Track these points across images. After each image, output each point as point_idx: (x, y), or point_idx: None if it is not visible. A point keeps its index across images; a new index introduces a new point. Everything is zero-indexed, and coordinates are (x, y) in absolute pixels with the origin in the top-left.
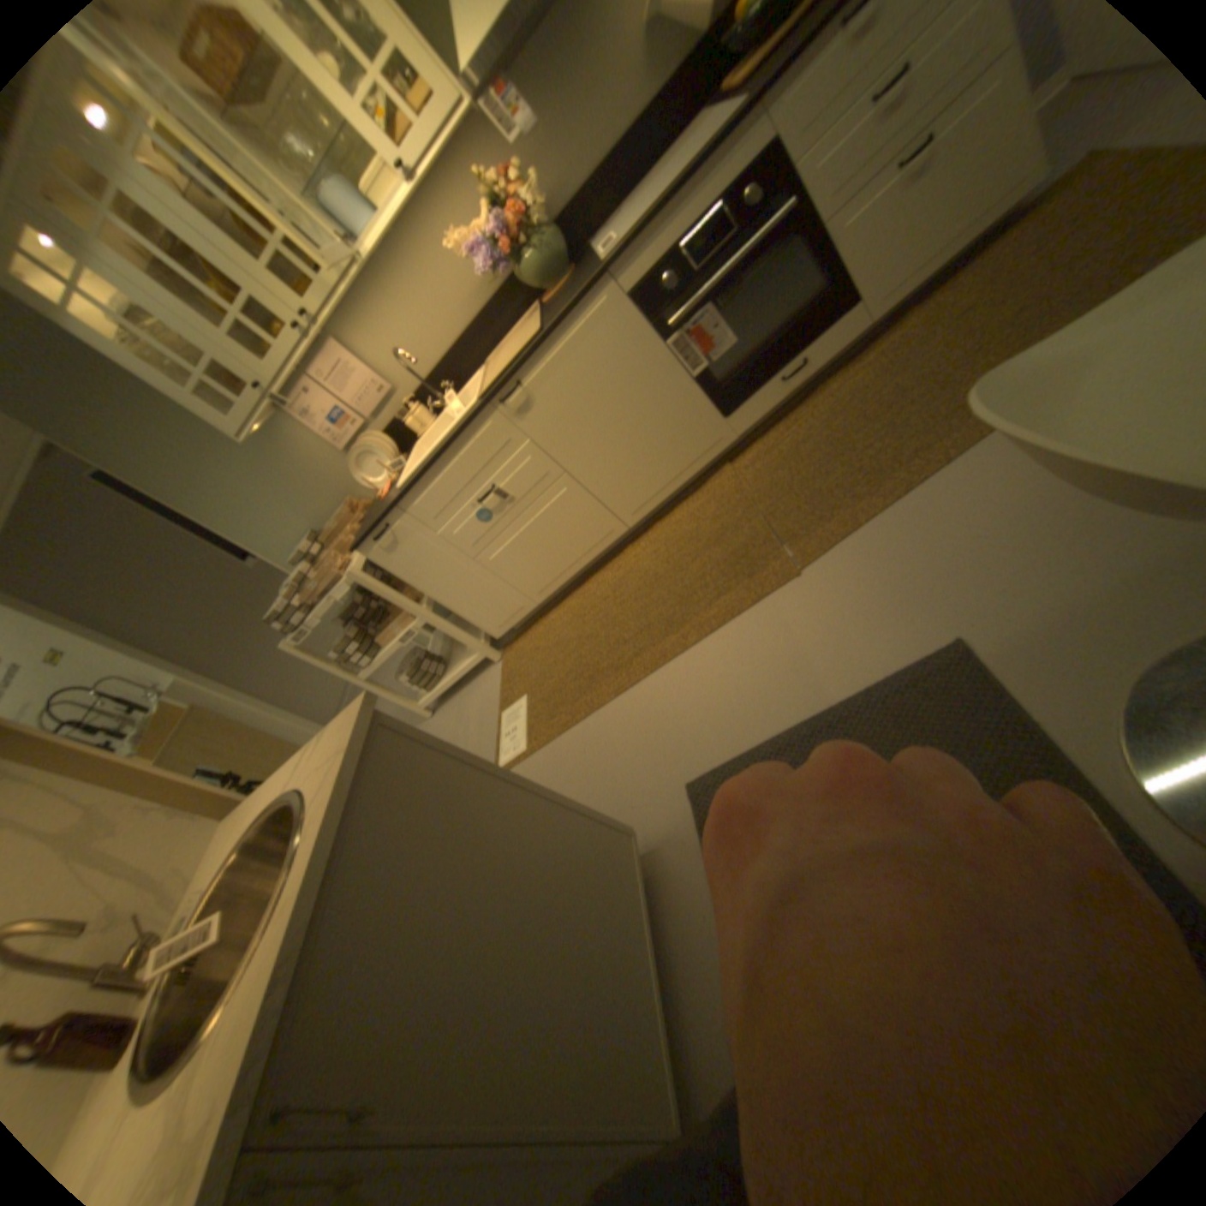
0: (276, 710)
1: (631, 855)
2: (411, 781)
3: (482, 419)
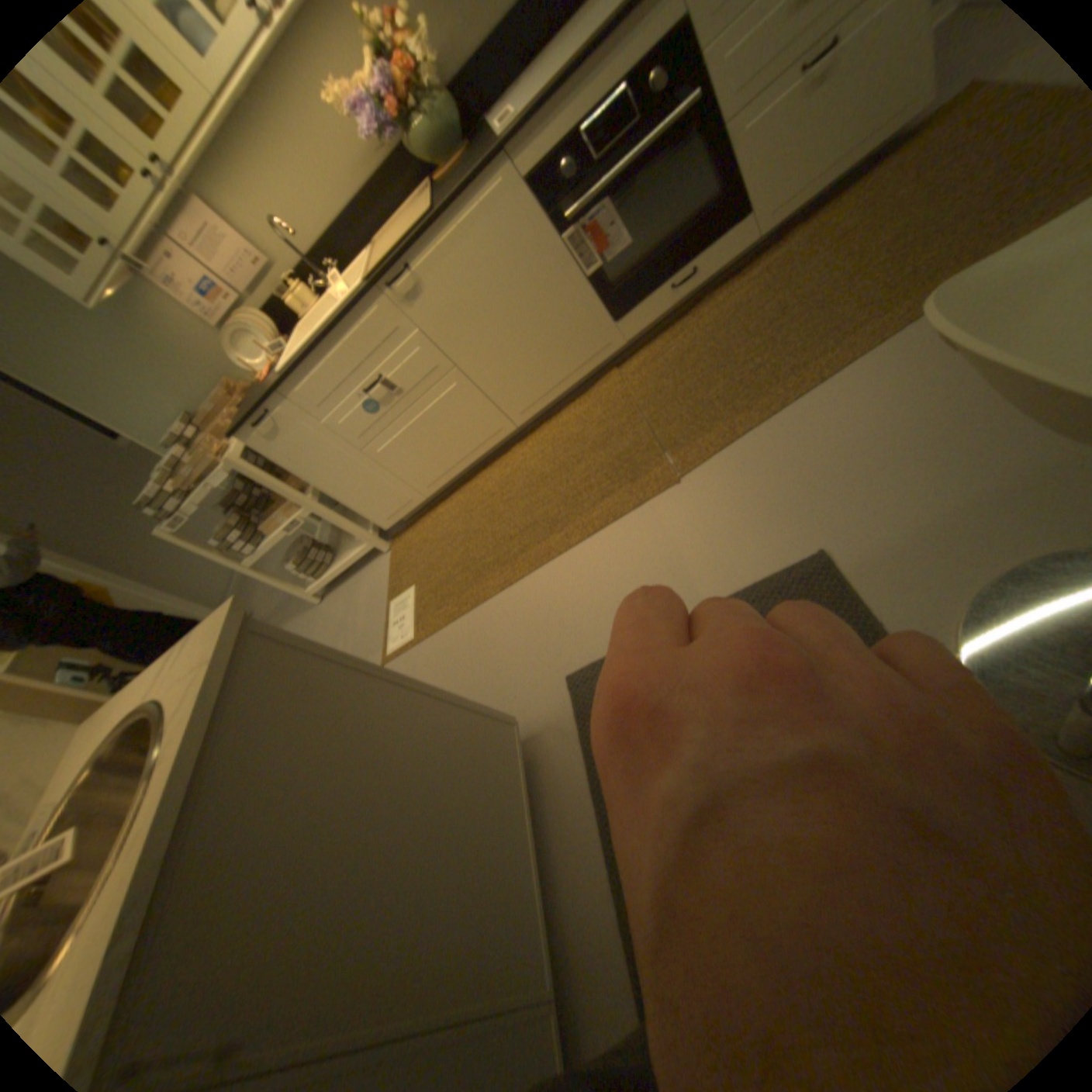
0: (156, 595)
1: (513, 744)
2: (286, 692)
3: (367, 303)
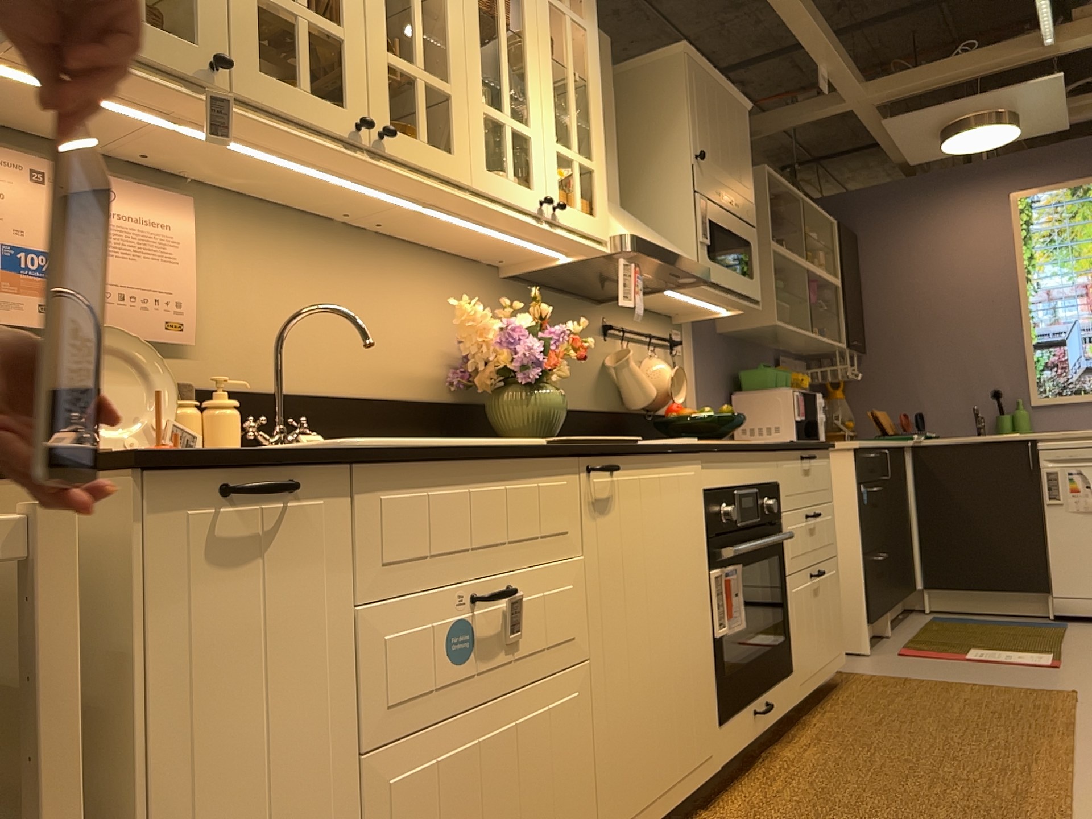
0: None
1: None
2: None
3: (559, 468)
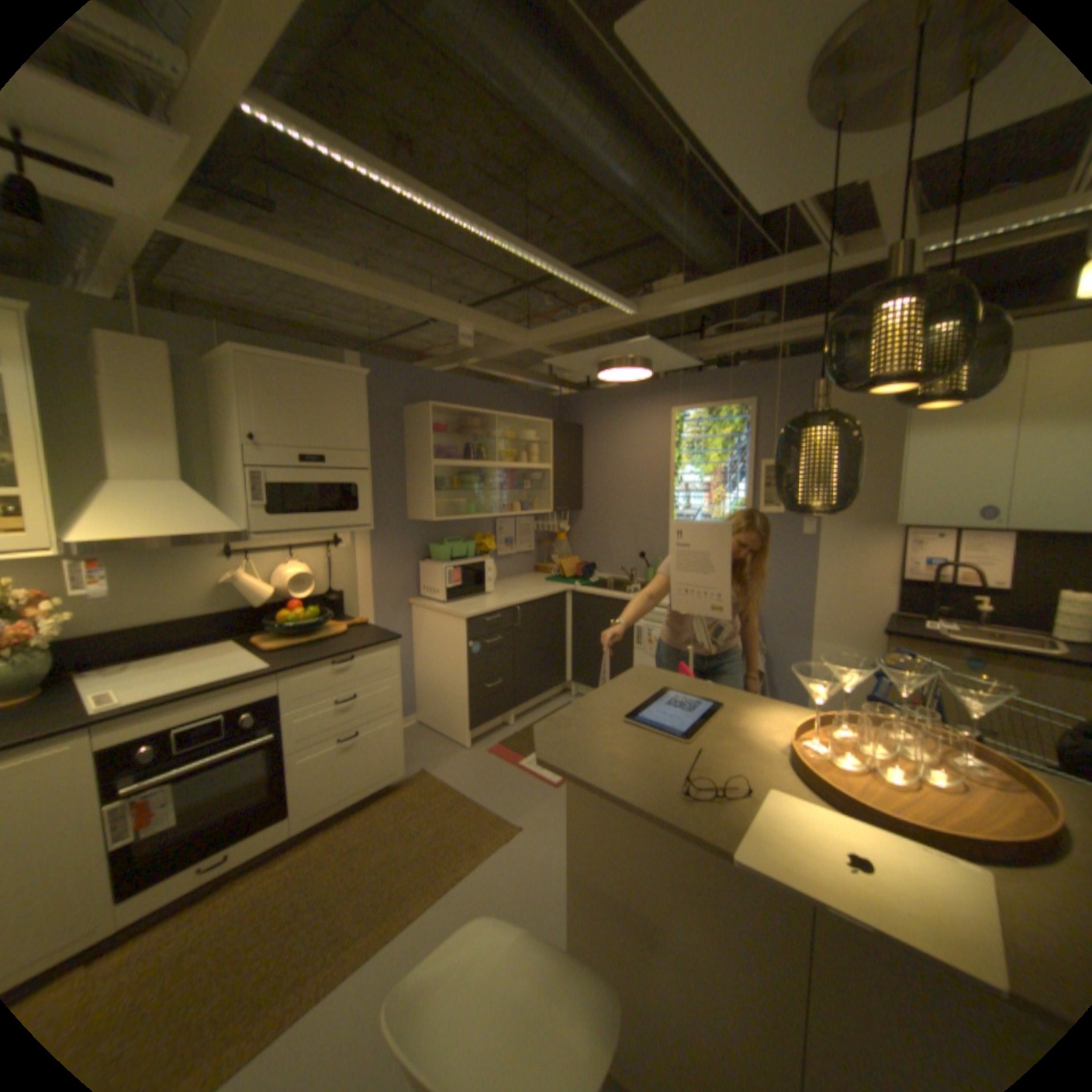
0: None
1: None
2: None
3: None
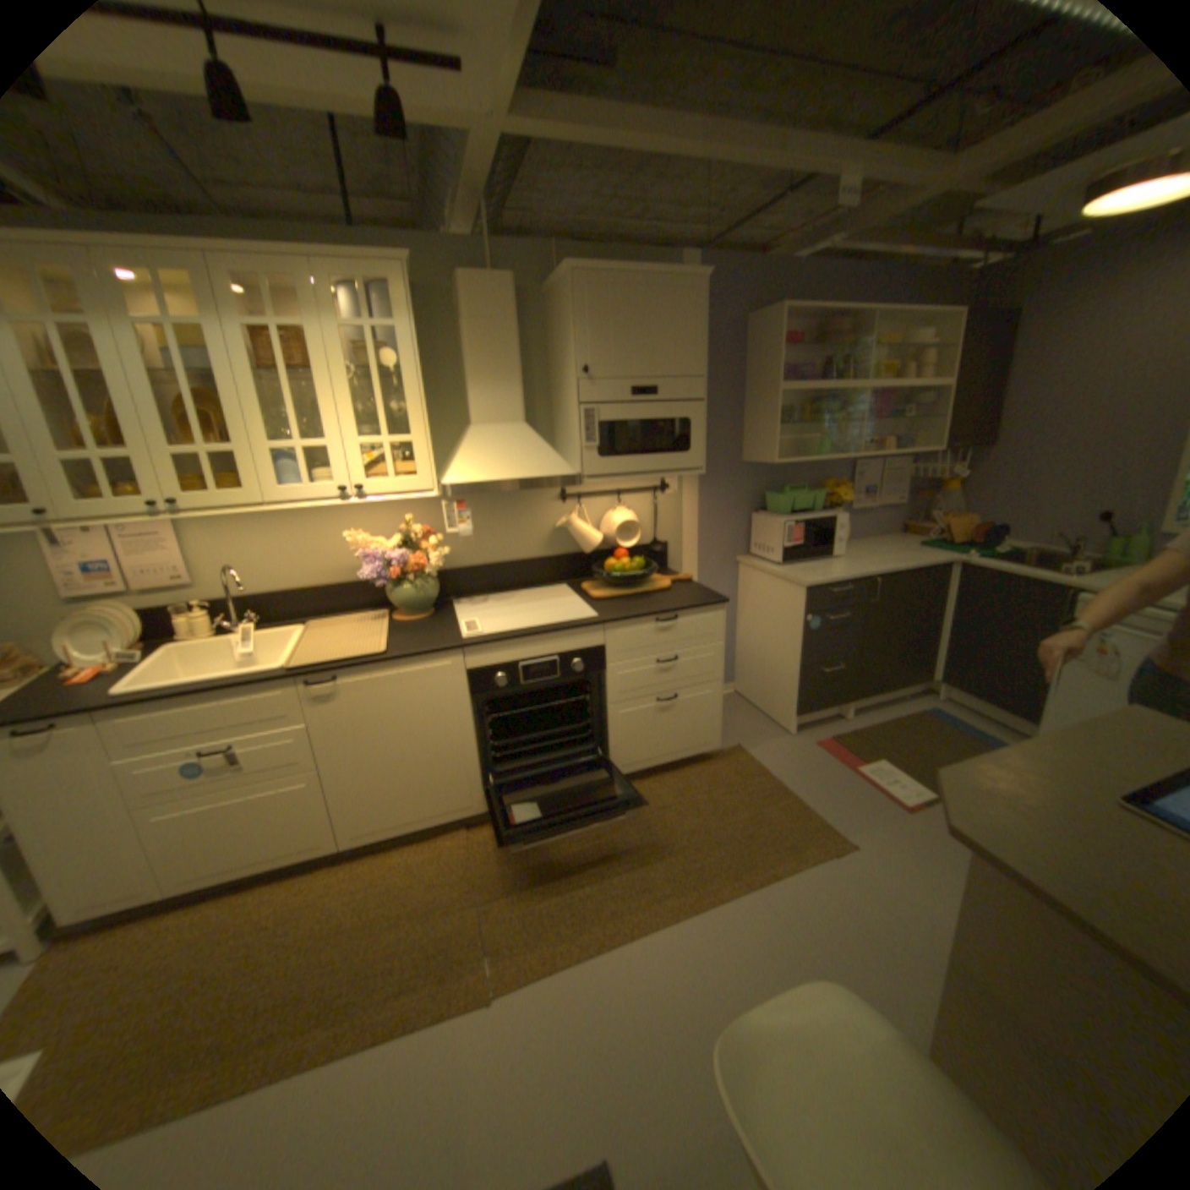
0: None
1: None
2: None
3: (274, 686)
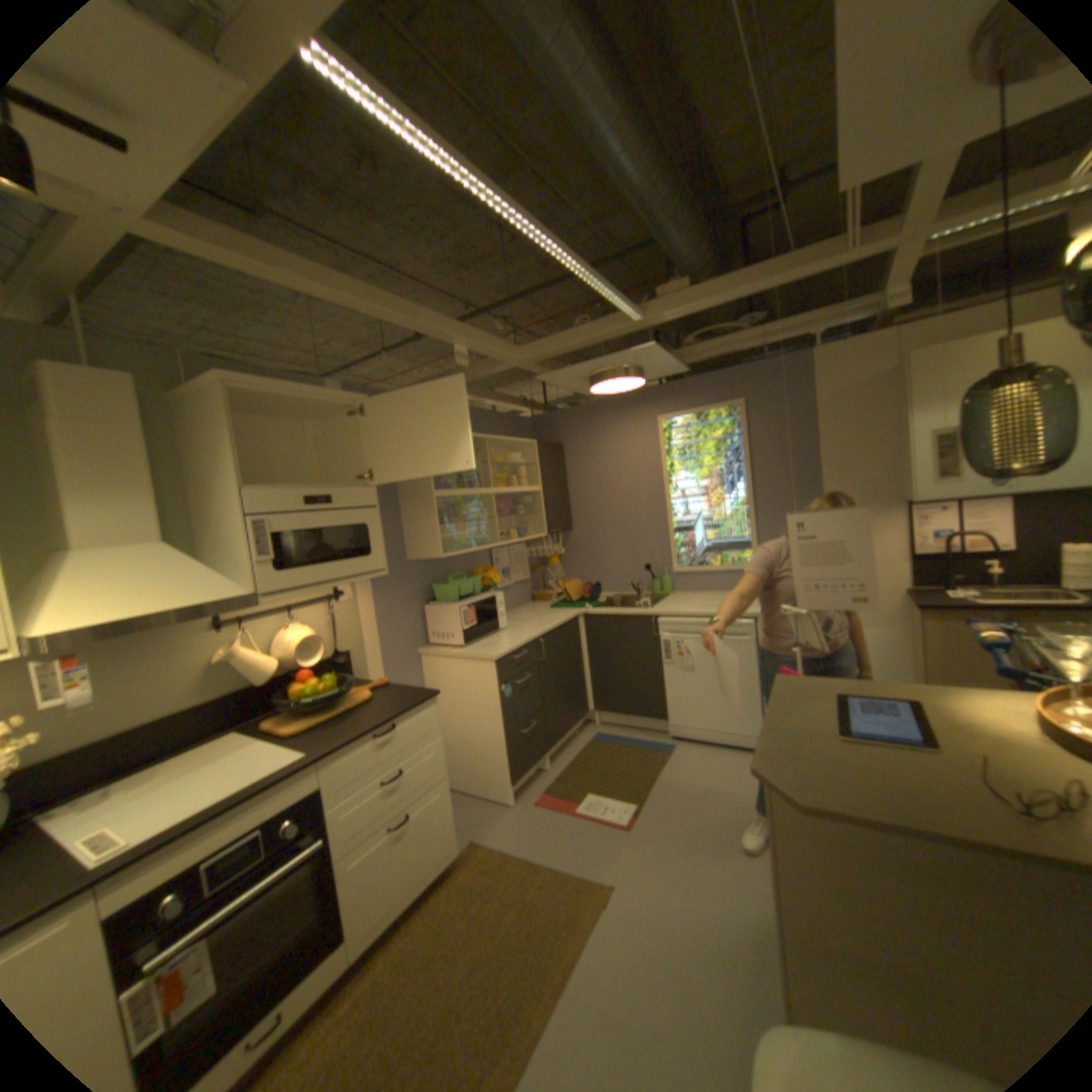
0: None
1: None
2: None
3: None
